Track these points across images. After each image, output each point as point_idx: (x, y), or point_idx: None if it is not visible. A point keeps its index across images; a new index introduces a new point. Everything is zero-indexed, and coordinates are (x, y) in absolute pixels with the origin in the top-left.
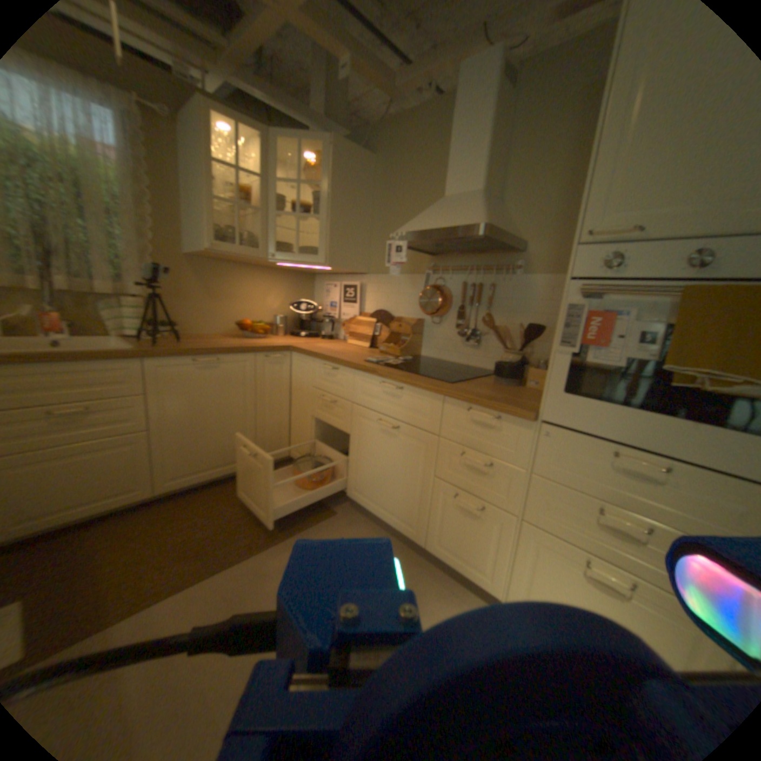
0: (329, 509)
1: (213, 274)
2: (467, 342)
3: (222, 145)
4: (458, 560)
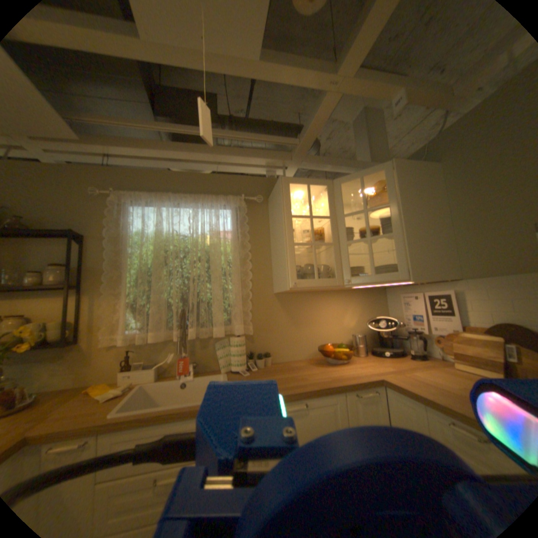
0: None
1: (300, 305)
2: None
3: (301, 207)
4: None
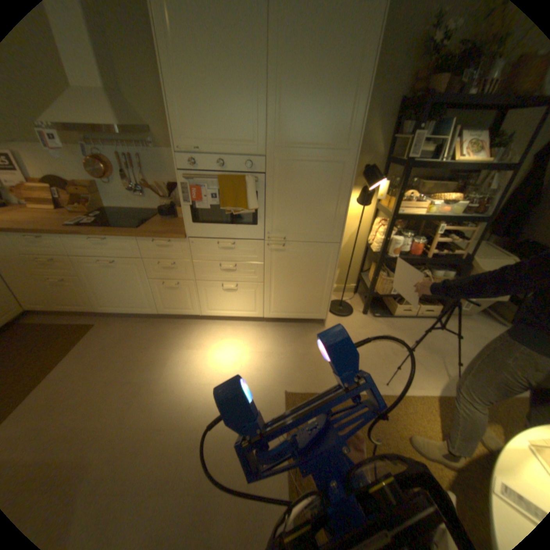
0: (87, 325)
1: None
2: (135, 194)
3: None
4: (176, 309)
